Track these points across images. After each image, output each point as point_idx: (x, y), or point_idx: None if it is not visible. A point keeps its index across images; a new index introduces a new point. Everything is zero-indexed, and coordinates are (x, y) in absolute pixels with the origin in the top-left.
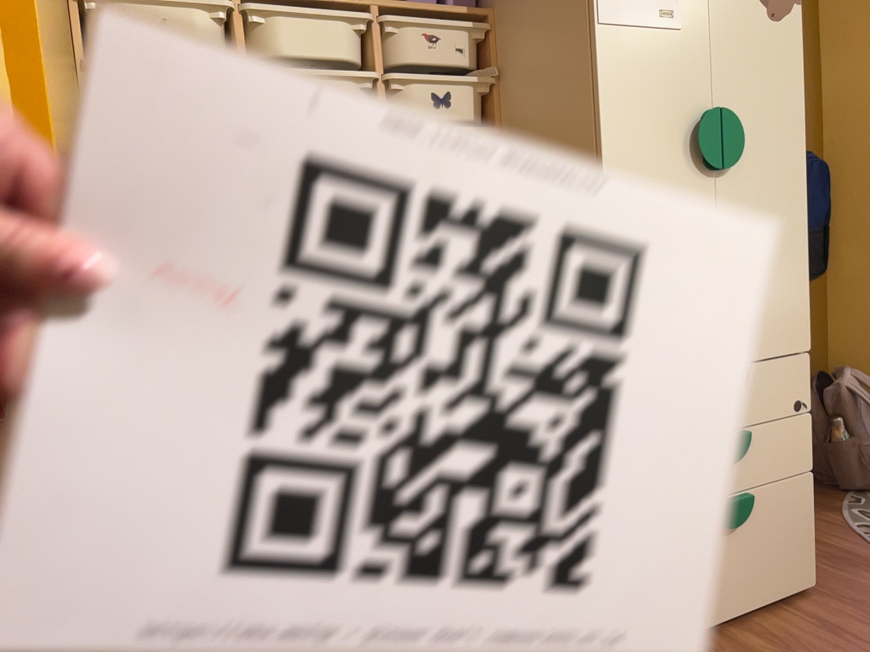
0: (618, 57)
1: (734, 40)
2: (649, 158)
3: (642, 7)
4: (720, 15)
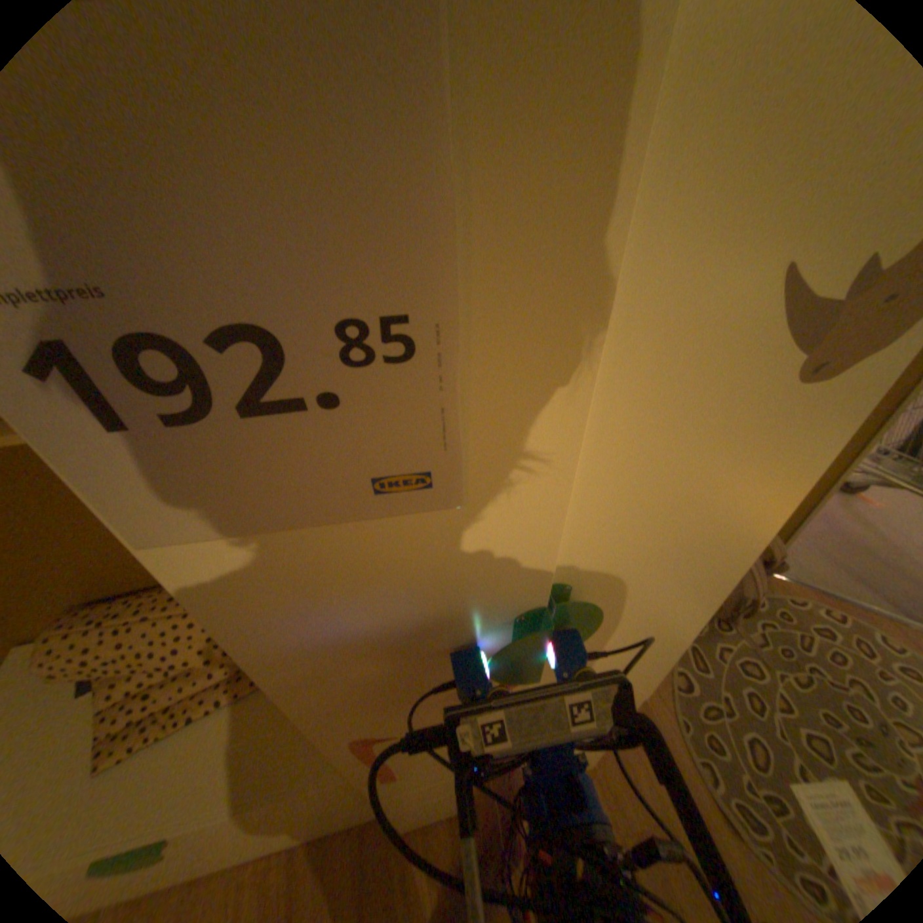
0: (249, 581)
1: (644, 459)
2: (378, 669)
3: (297, 472)
4: (615, 415)
